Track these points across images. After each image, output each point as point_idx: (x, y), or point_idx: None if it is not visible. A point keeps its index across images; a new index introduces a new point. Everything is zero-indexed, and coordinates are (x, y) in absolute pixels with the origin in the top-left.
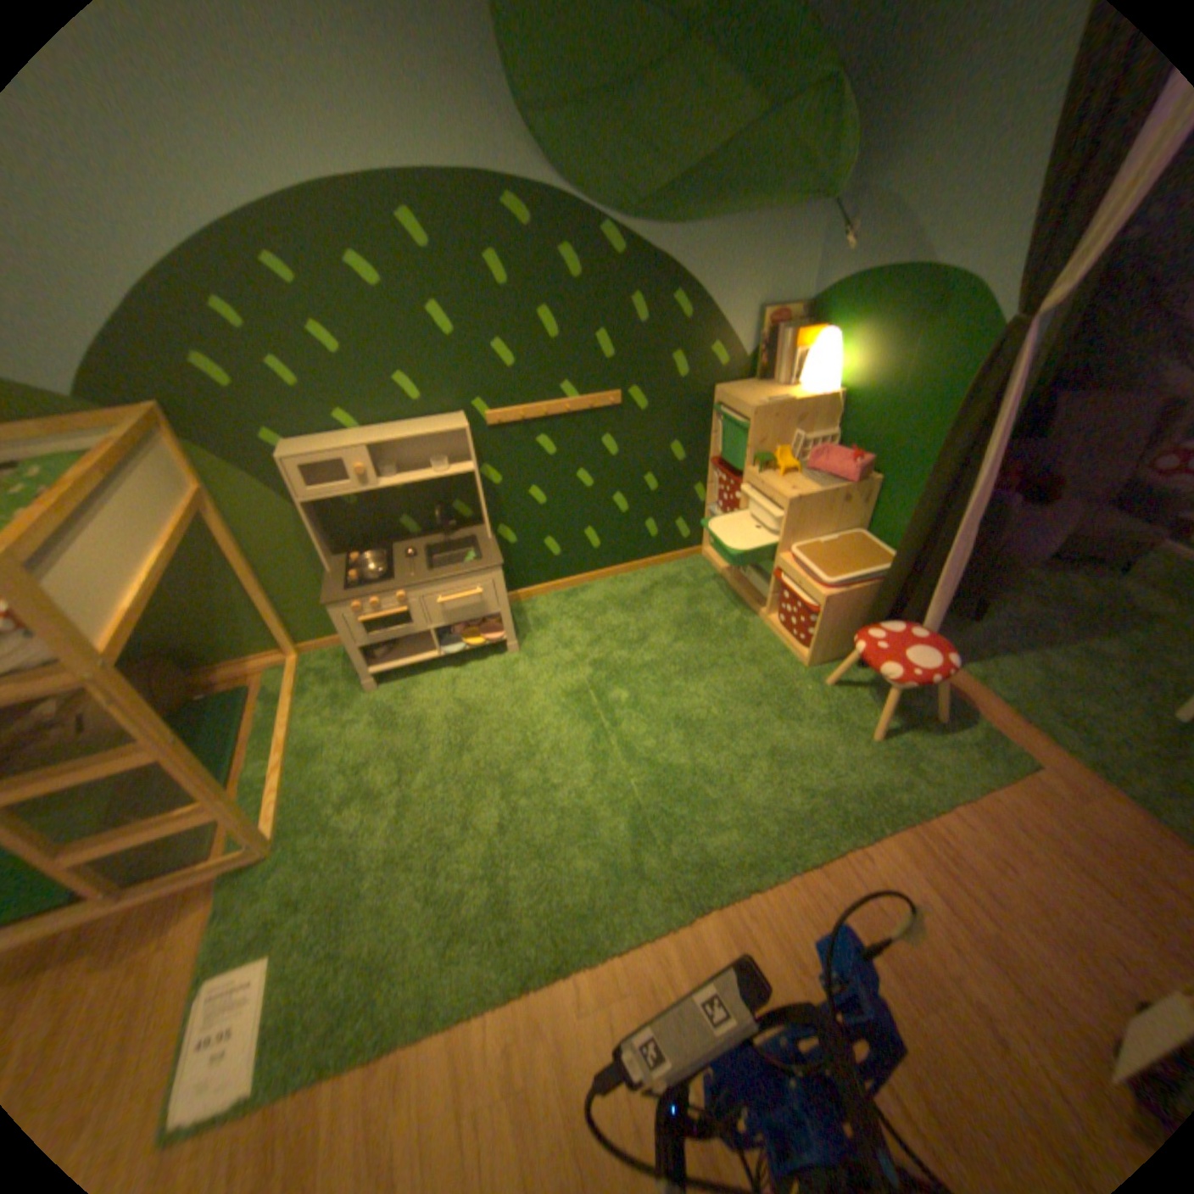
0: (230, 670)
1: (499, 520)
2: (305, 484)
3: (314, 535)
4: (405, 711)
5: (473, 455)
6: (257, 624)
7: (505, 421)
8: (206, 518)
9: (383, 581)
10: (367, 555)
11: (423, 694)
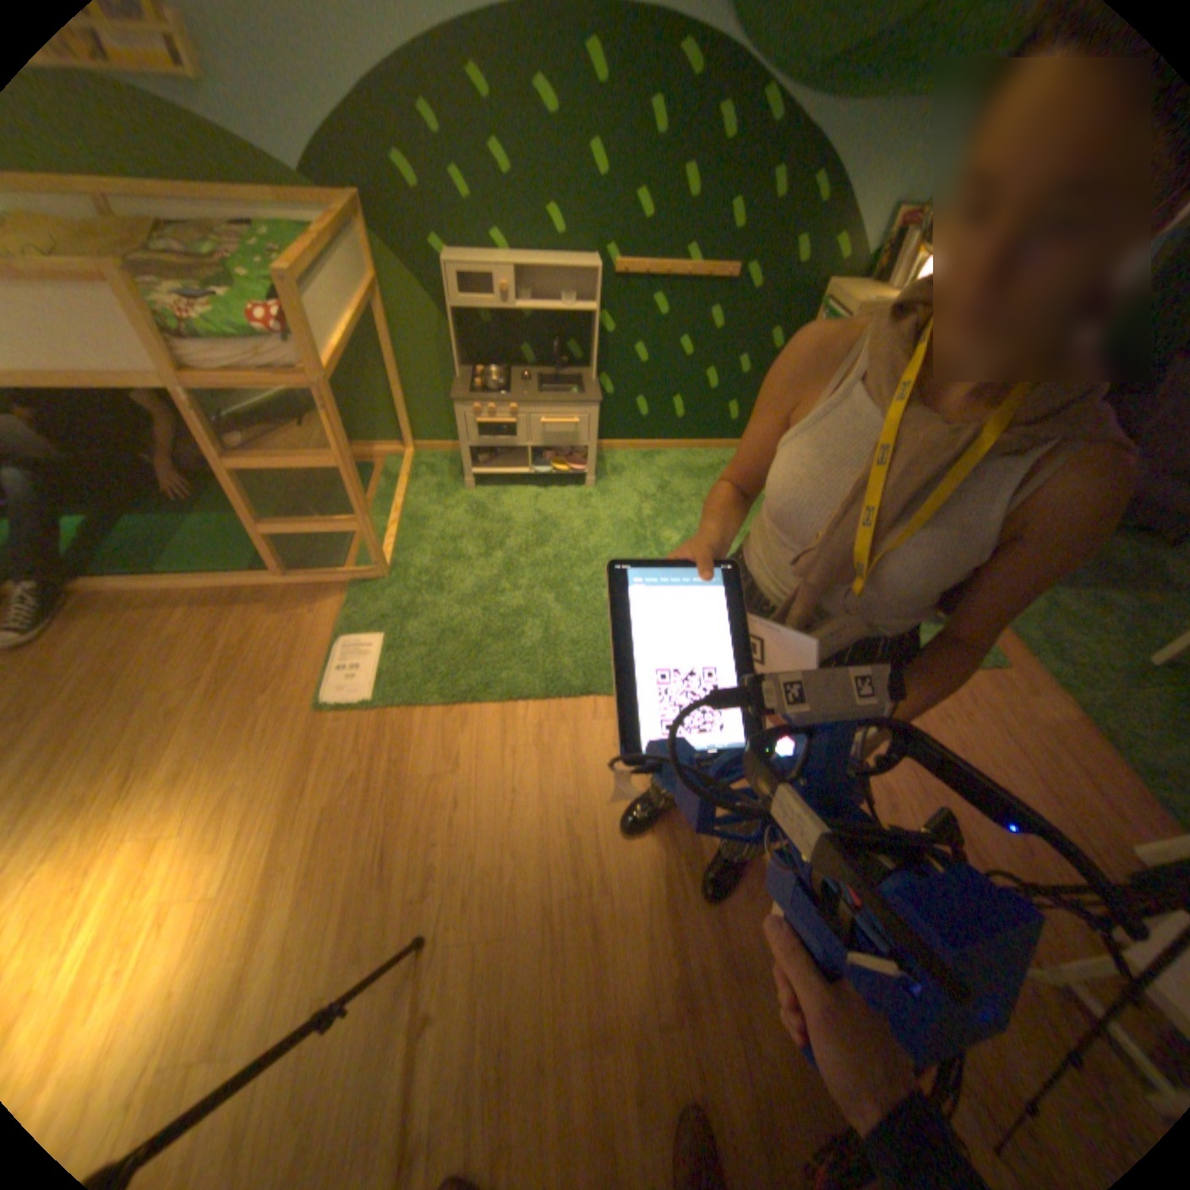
0: (360, 450)
1: (602, 369)
2: (456, 292)
3: (453, 341)
4: (494, 511)
5: (597, 296)
6: (388, 416)
7: (630, 273)
8: (372, 307)
9: (499, 394)
10: (488, 372)
11: (510, 502)
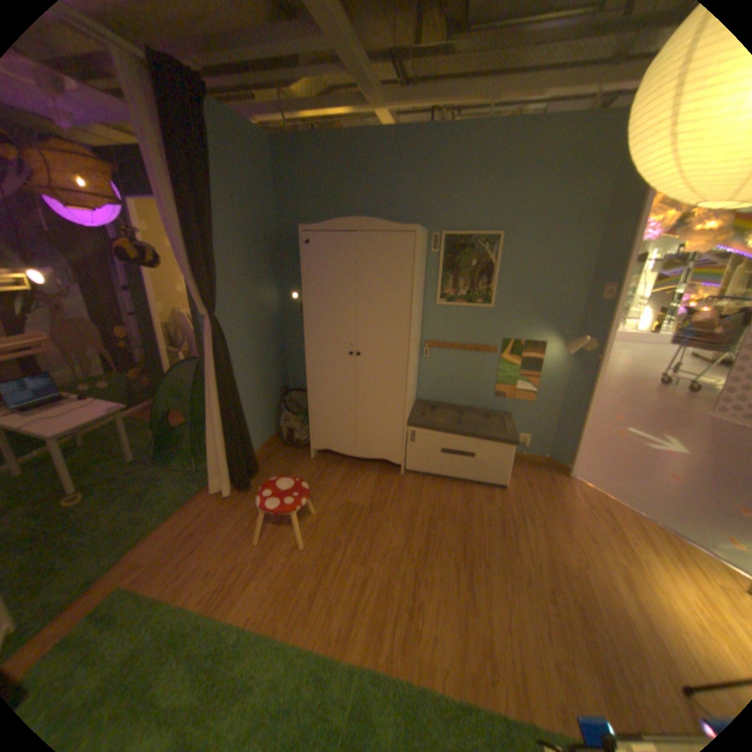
0: None
1: None
2: None
3: None
4: None
5: None
6: None
7: None
8: None
9: None
10: None
11: None
